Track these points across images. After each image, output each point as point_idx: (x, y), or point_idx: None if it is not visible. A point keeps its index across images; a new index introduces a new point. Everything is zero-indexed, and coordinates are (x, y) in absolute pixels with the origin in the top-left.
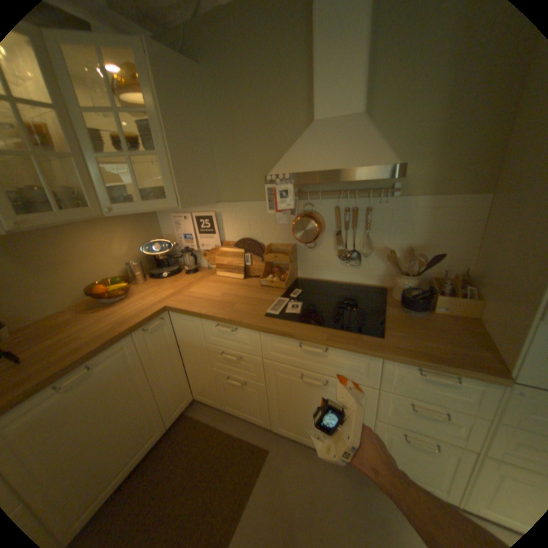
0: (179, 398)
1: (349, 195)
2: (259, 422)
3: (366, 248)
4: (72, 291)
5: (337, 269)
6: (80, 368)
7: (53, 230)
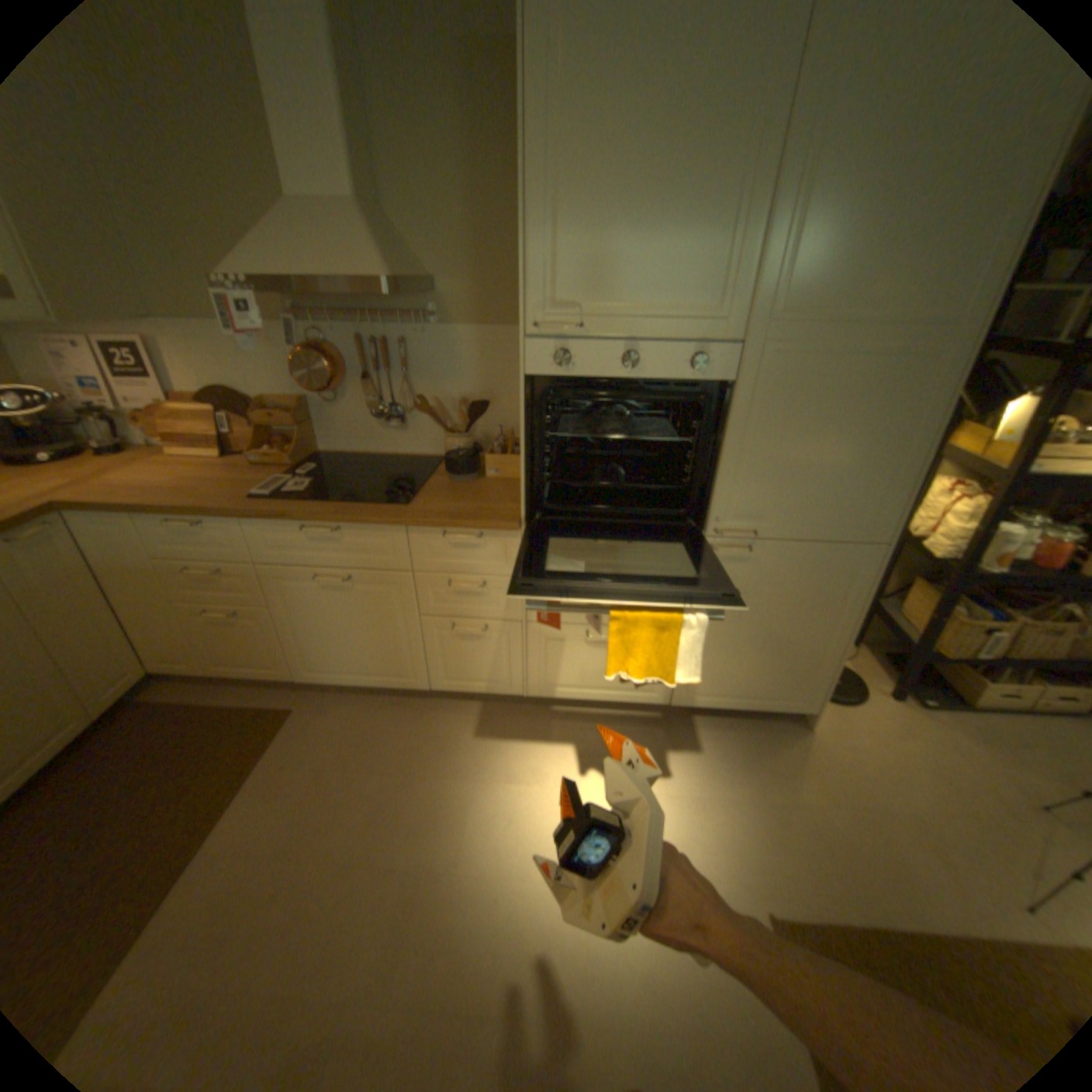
0: (114, 671)
1: (373, 320)
2: (272, 677)
3: (410, 401)
4: None
5: (377, 435)
6: None
7: None
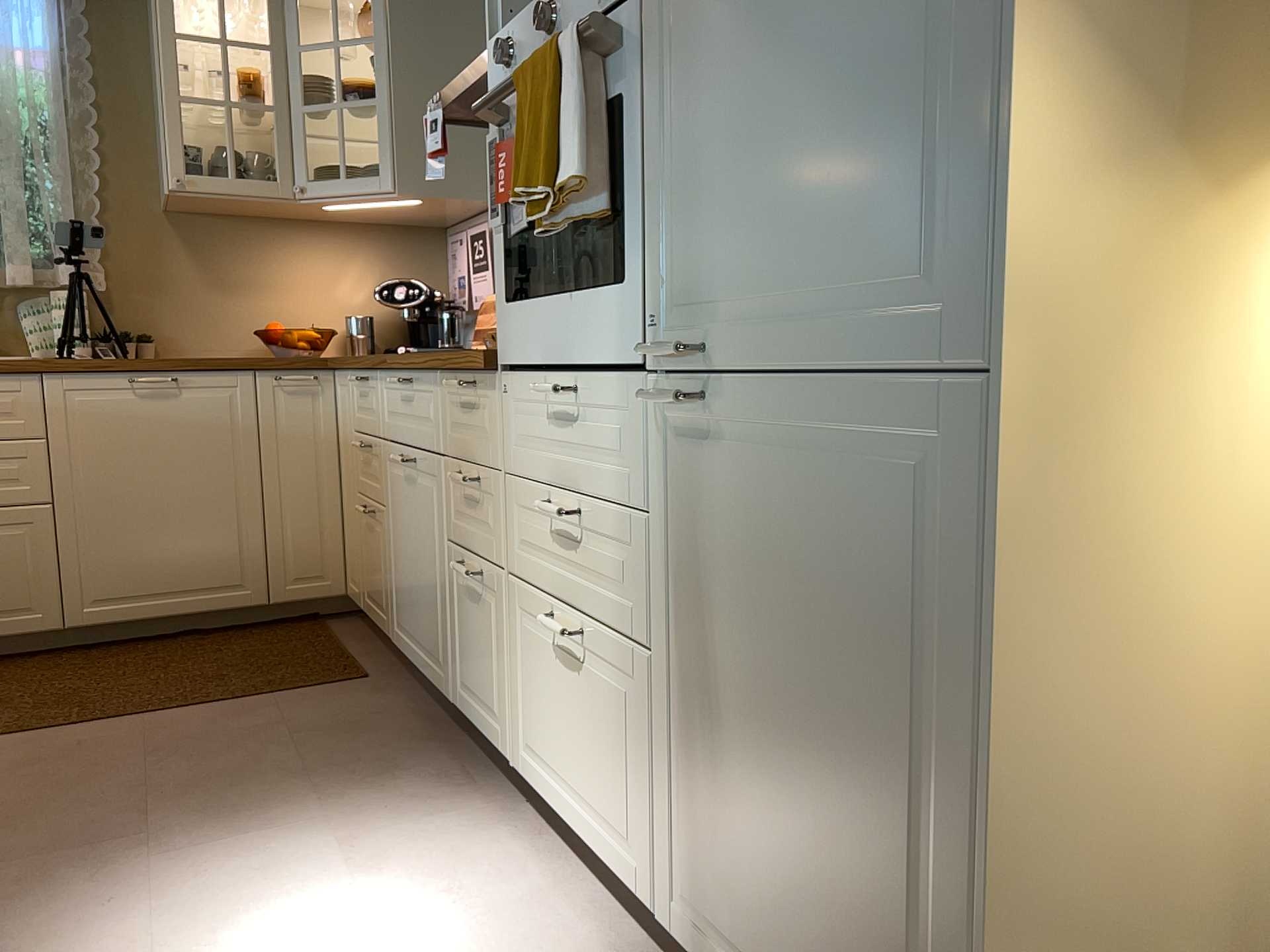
0: (311, 562)
1: None
2: (384, 625)
3: None
4: (252, 334)
5: None
6: (166, 376)
7: (255, 230)
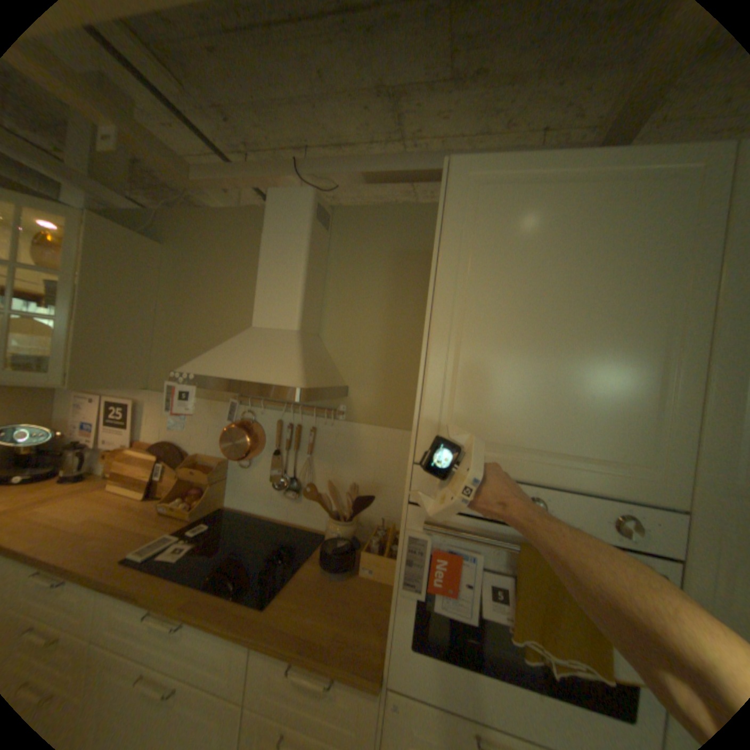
0: None
1: (296, 410)
2: None
3: (309, 478)
4: None
5: (274, 501)
6: None
7: None
